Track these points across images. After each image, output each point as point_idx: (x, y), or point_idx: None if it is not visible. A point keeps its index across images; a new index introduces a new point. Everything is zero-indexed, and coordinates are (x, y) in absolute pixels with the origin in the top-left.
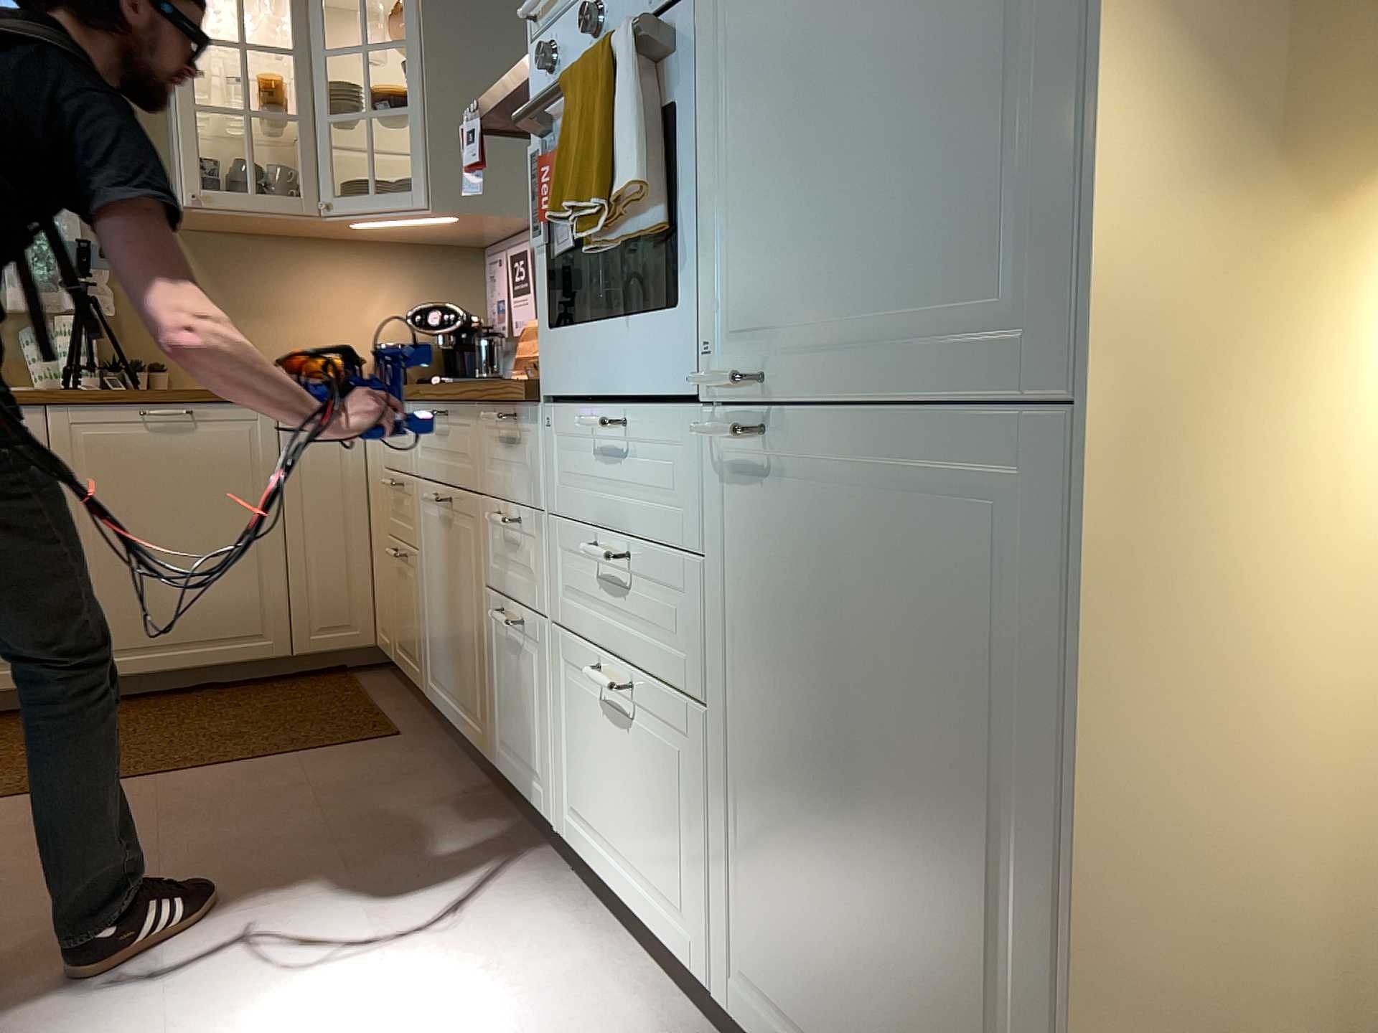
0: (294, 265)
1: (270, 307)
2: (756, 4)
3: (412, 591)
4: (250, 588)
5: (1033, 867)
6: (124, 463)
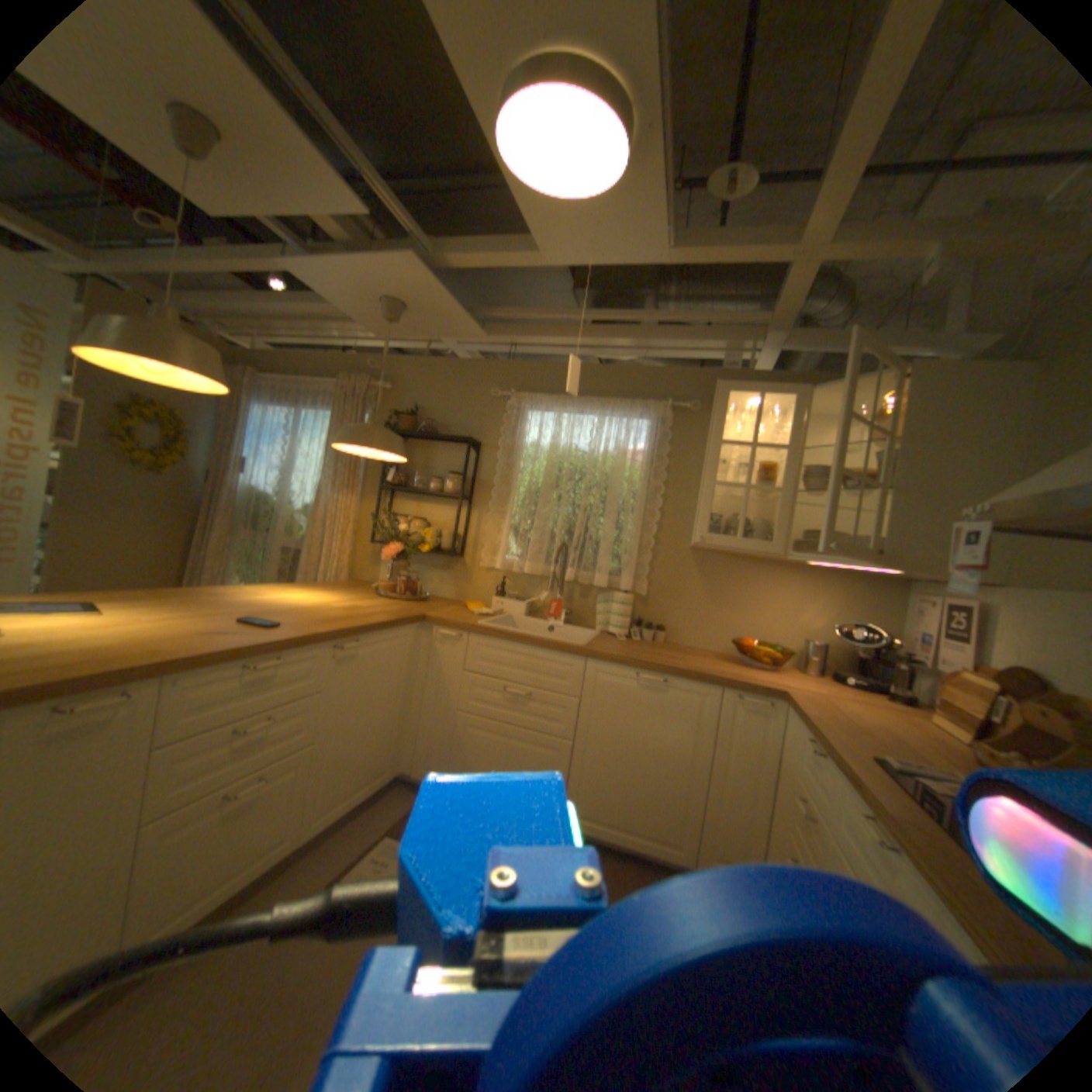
0: (757, 578)
1: (736, 603)
2: None
3: None
4: (677, 812)
5: None
6: (620, 703)
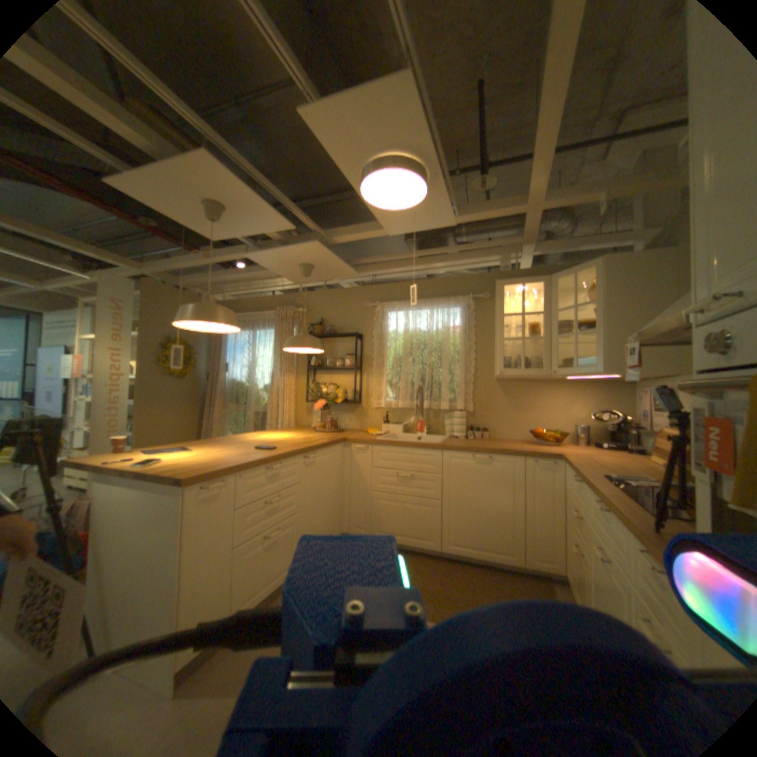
0: (540, 392)
1: (529, 408)
2: None
3: (585, 580)
4: (509, 534)
5: None
6: (466, 474)
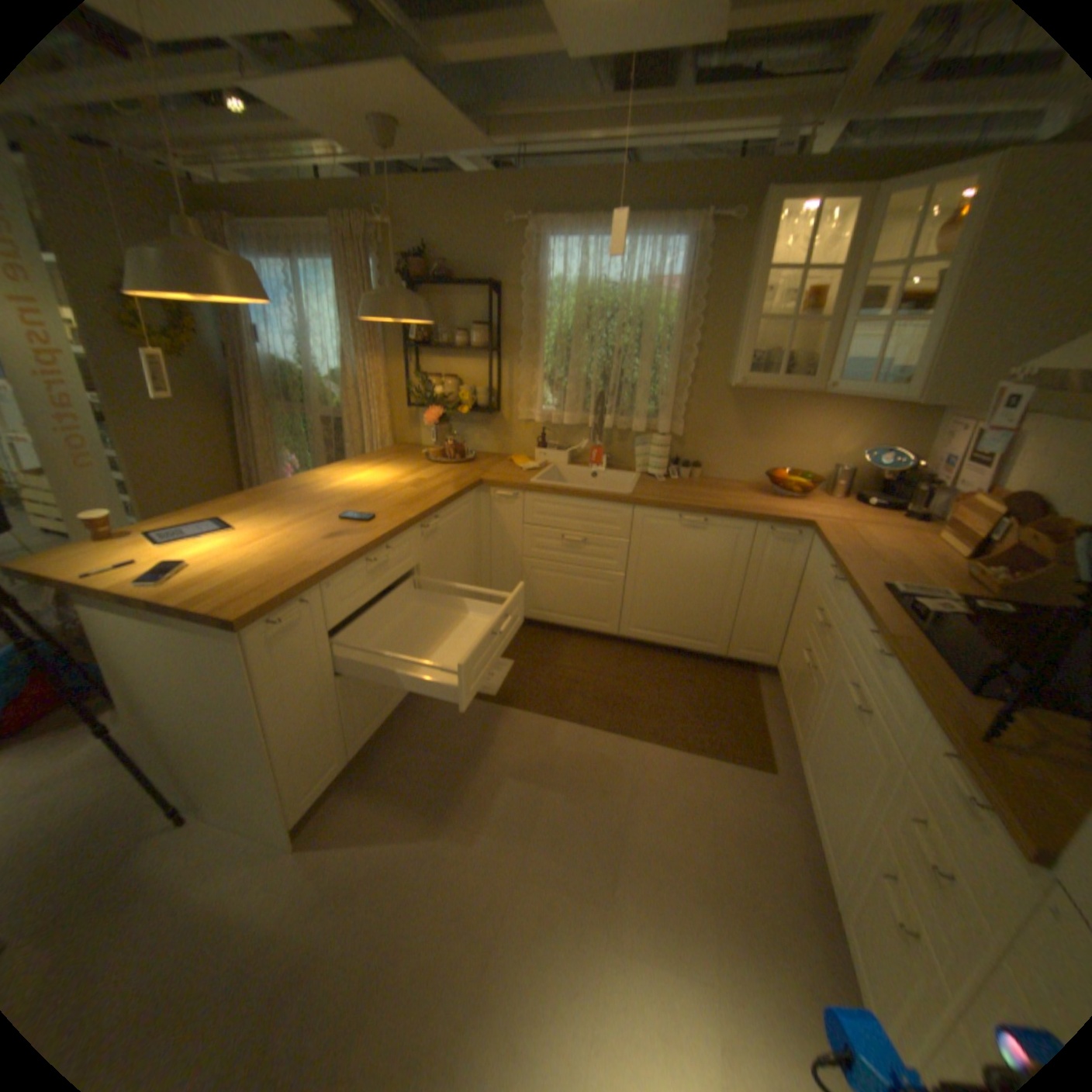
0: (794, 408)
1: (772, 434)
2: None
3: (814, 696)
4: (713, 619)
5: None
6: (665, 541)
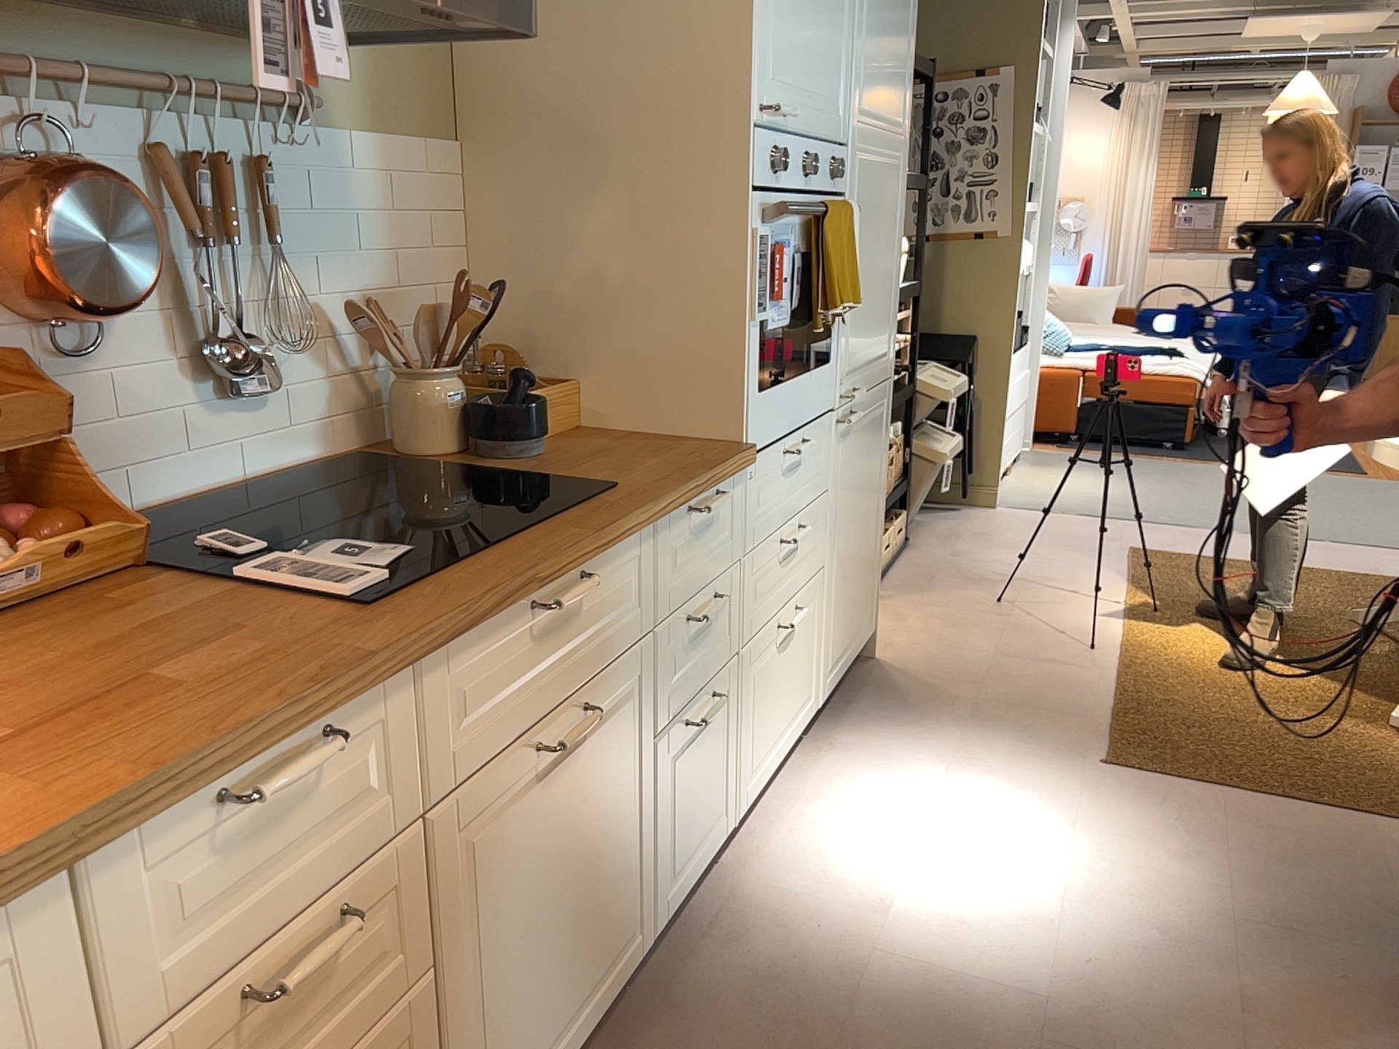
0: None
1: None
2: (857, 227)
3: None
4: None
5: (877, 503)
6: None
